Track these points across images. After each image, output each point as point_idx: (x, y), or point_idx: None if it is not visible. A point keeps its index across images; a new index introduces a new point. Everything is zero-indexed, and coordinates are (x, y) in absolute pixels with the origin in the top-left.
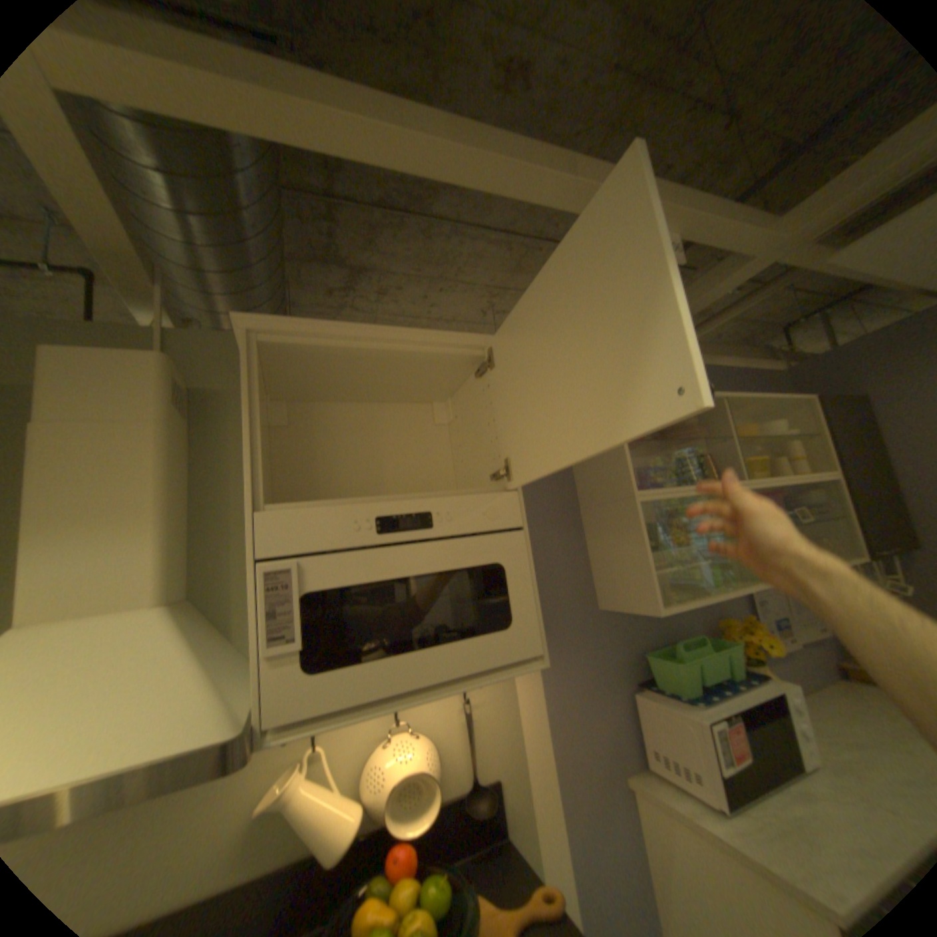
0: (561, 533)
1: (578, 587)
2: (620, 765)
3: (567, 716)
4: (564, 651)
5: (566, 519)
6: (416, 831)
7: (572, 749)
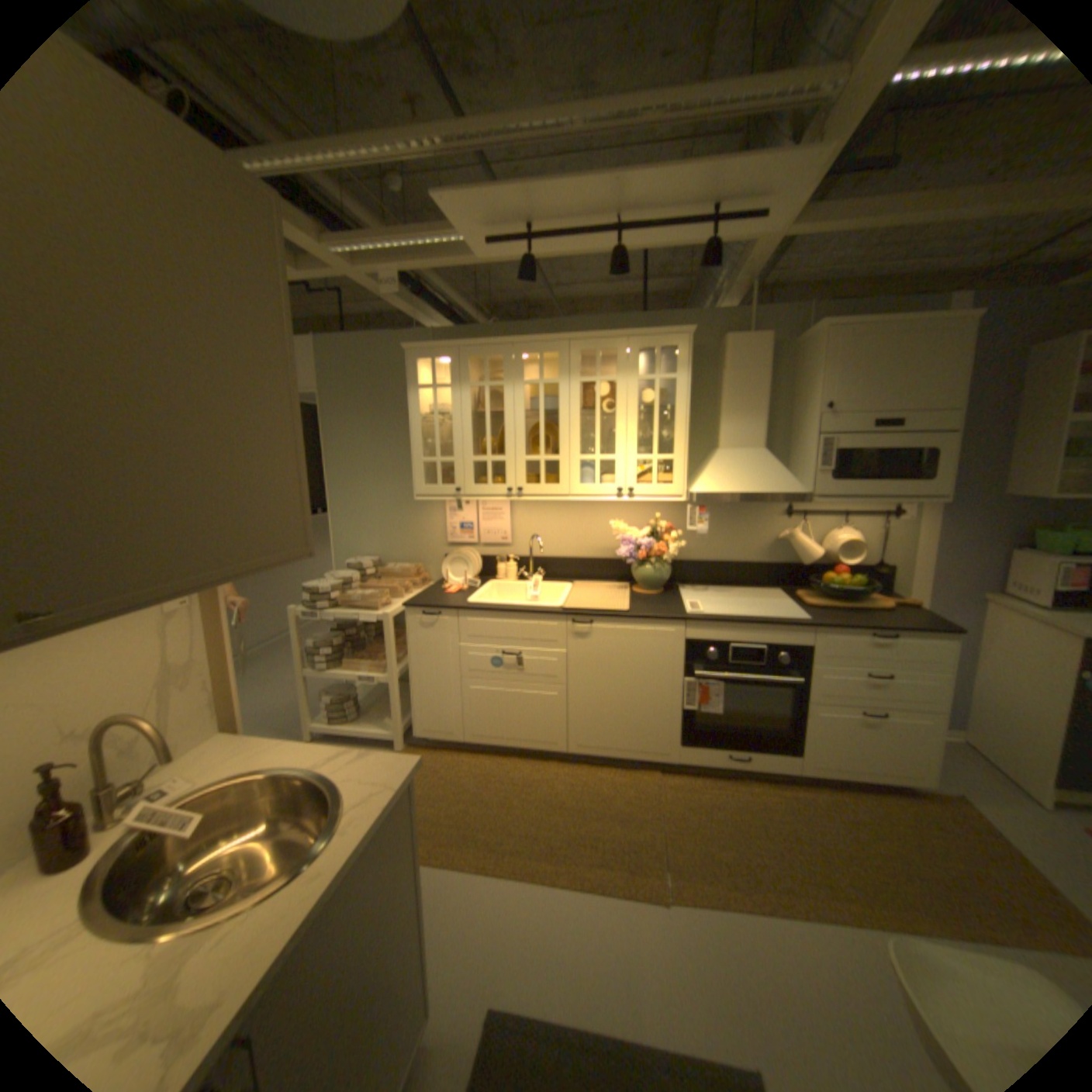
0: (992, 439)
1: (993, 477)
2: (984, 585)
3: (953, 549)
4: (965, 514)
5: (1001, 429)
6: (851, 564)
7: (950, 567)
